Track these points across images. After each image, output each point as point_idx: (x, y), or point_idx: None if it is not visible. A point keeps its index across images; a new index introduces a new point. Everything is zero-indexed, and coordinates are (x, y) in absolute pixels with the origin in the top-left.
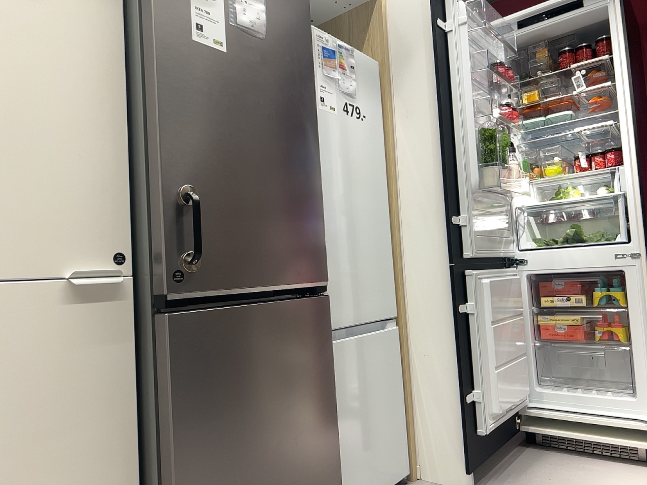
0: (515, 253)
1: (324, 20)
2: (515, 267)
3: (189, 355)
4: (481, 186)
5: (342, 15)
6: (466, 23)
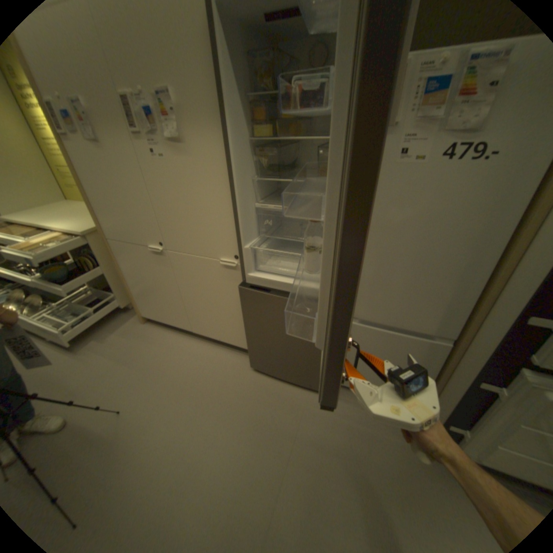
0: None
1: None
2: None
3: (248, 301)
4: None
5: None
6: None
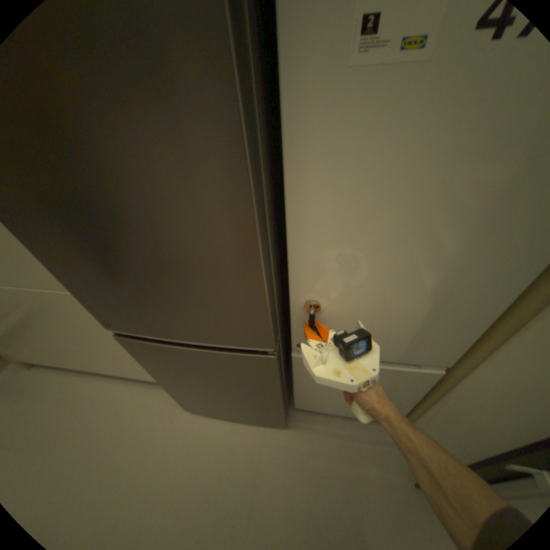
0: None
1: None
2: None
3: (139, 352)
4: None
5: None
6: None
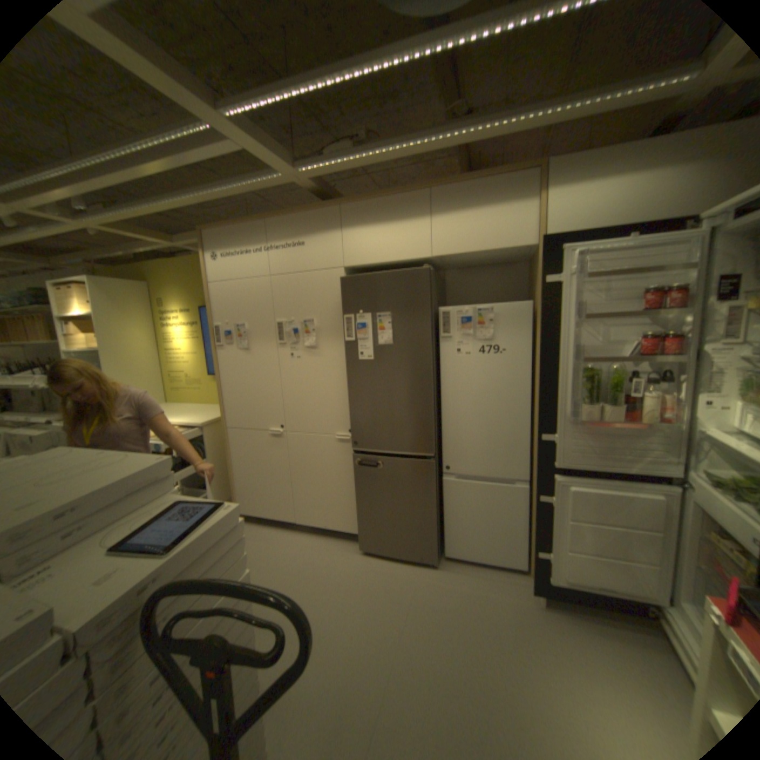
0: (677, 477)
1: (530, 254)
2: (686, 488)
3: (361, 467)
4: (579, 416)
5: (535, 252)
6: (582, 269)
